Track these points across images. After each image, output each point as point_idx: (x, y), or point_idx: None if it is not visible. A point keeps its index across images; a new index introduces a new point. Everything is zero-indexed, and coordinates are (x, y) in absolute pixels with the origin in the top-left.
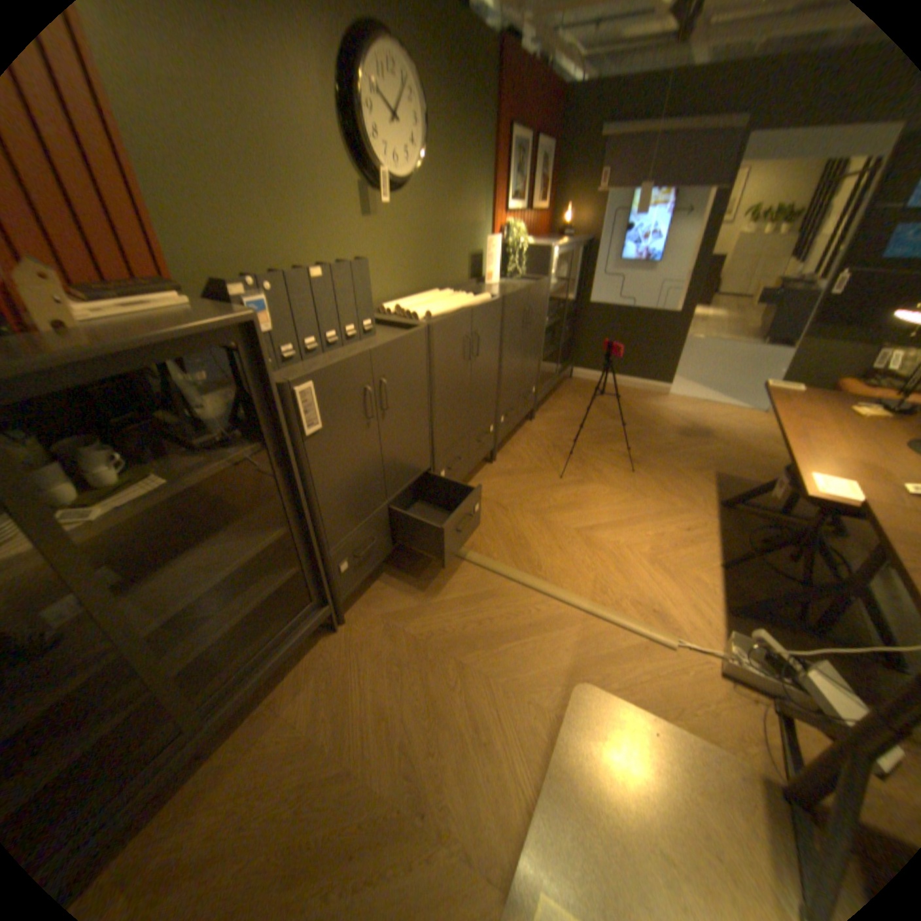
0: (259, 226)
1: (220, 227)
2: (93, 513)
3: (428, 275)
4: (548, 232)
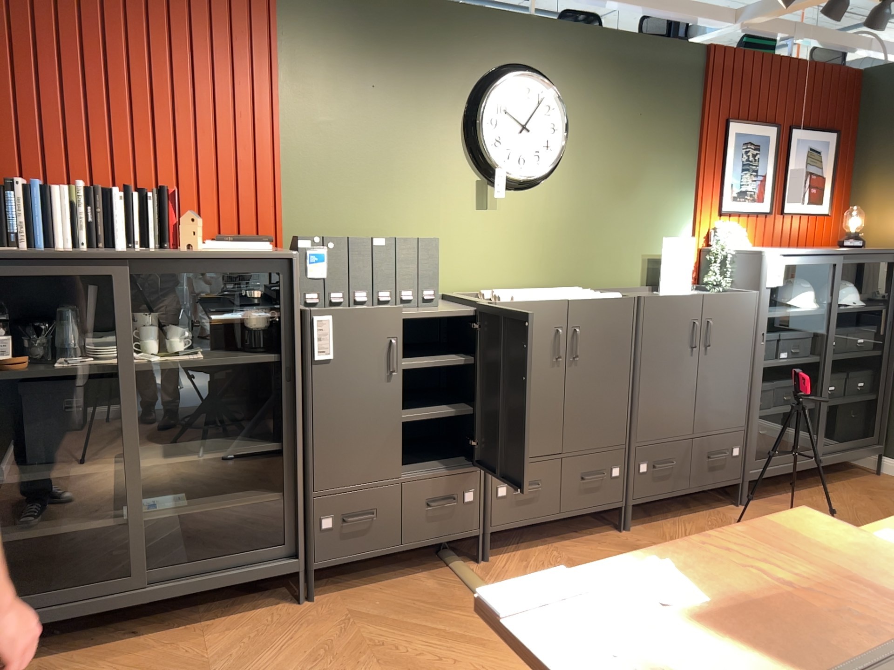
0: (365, 209)
1: (331, 208)
2: (154, 359)
3: (566, 271)
4: (834, 244)
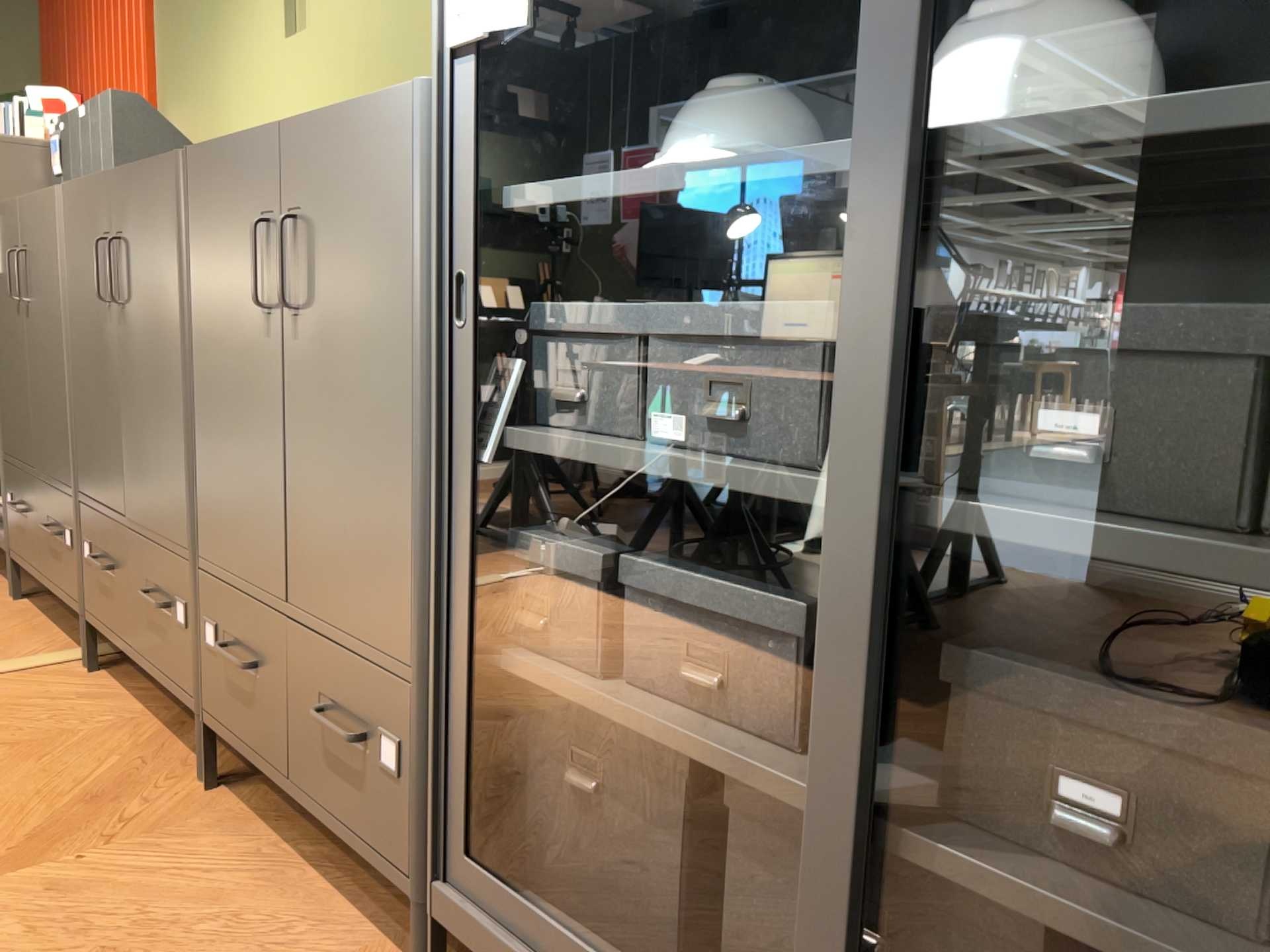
0: (201, 84)
1: (183, 92)
2: None
3: None
4: None
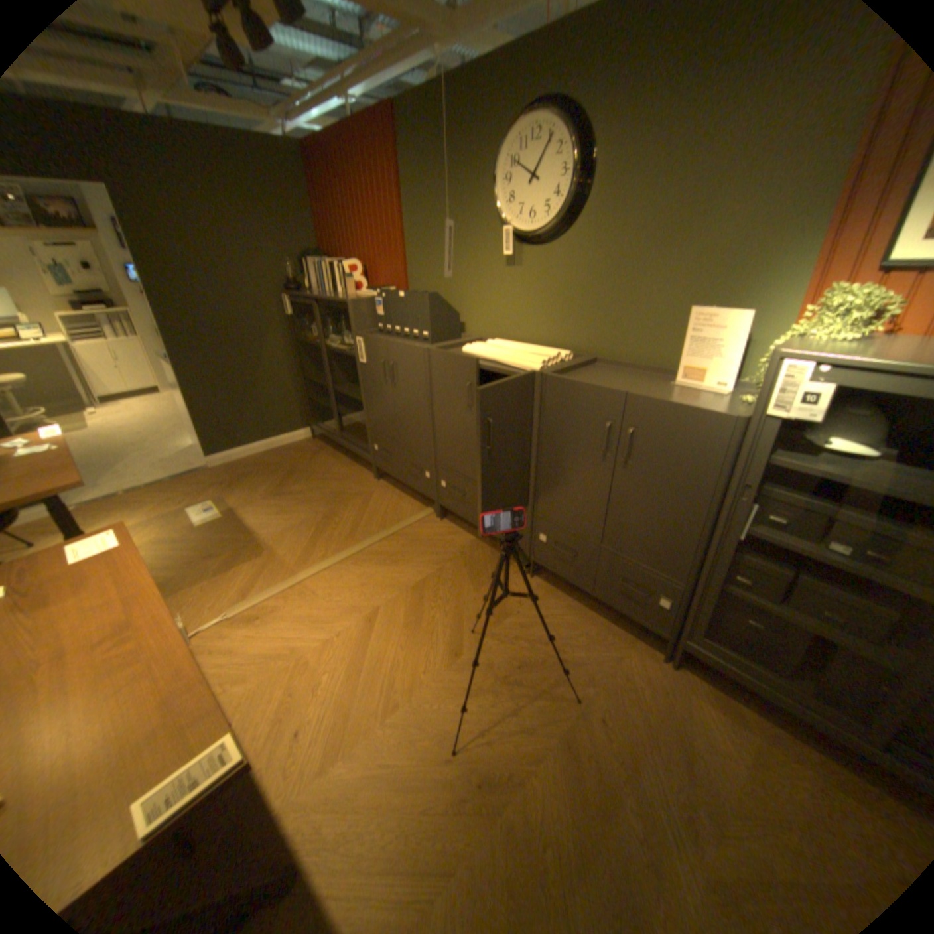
0: (441, 269)
1: (426, 269)
2: (337, 347)
3: (583, 334)
4: None
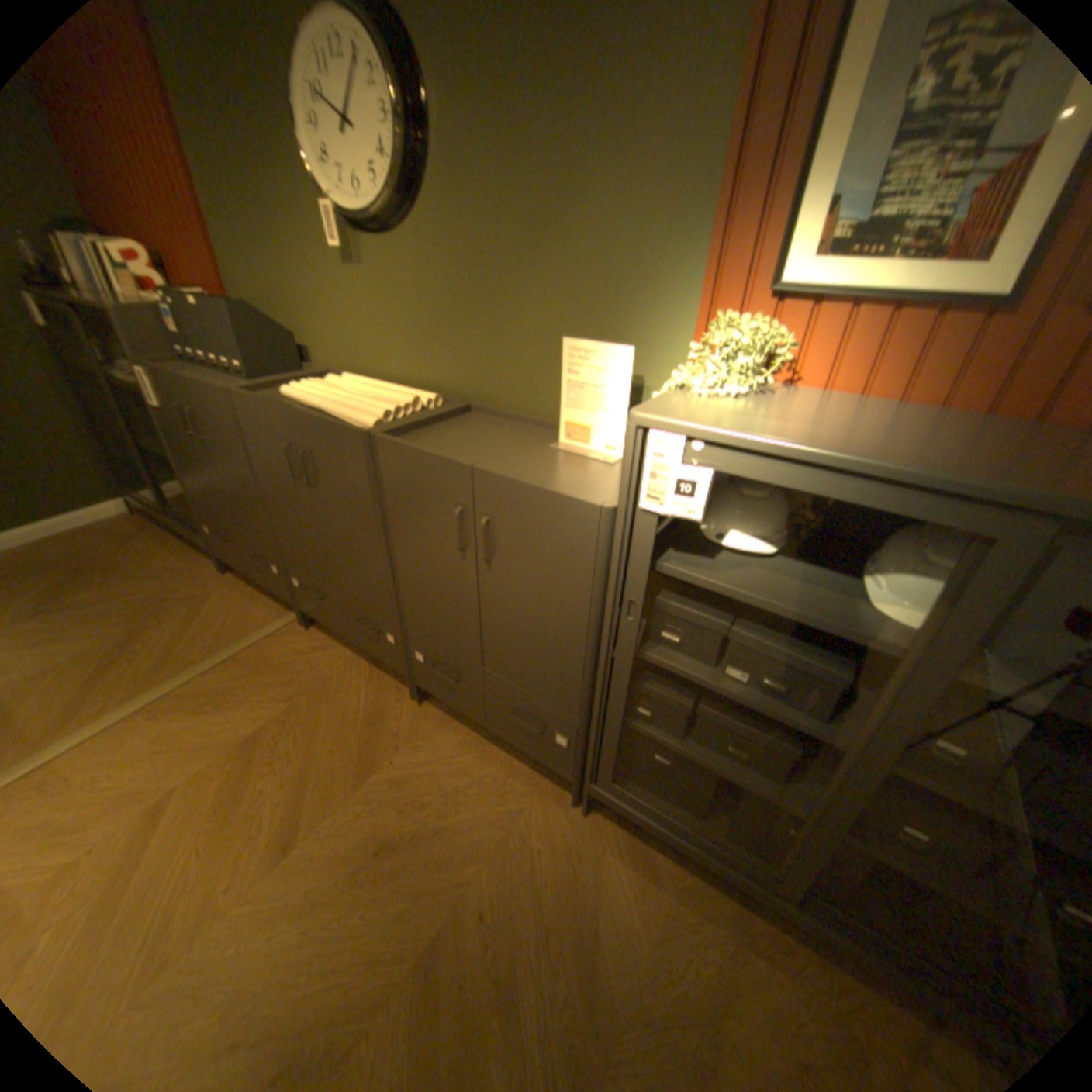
0: (259, 262)
1: (240, 261)
2: (125, 377)
3: (452, 370)
4: None
